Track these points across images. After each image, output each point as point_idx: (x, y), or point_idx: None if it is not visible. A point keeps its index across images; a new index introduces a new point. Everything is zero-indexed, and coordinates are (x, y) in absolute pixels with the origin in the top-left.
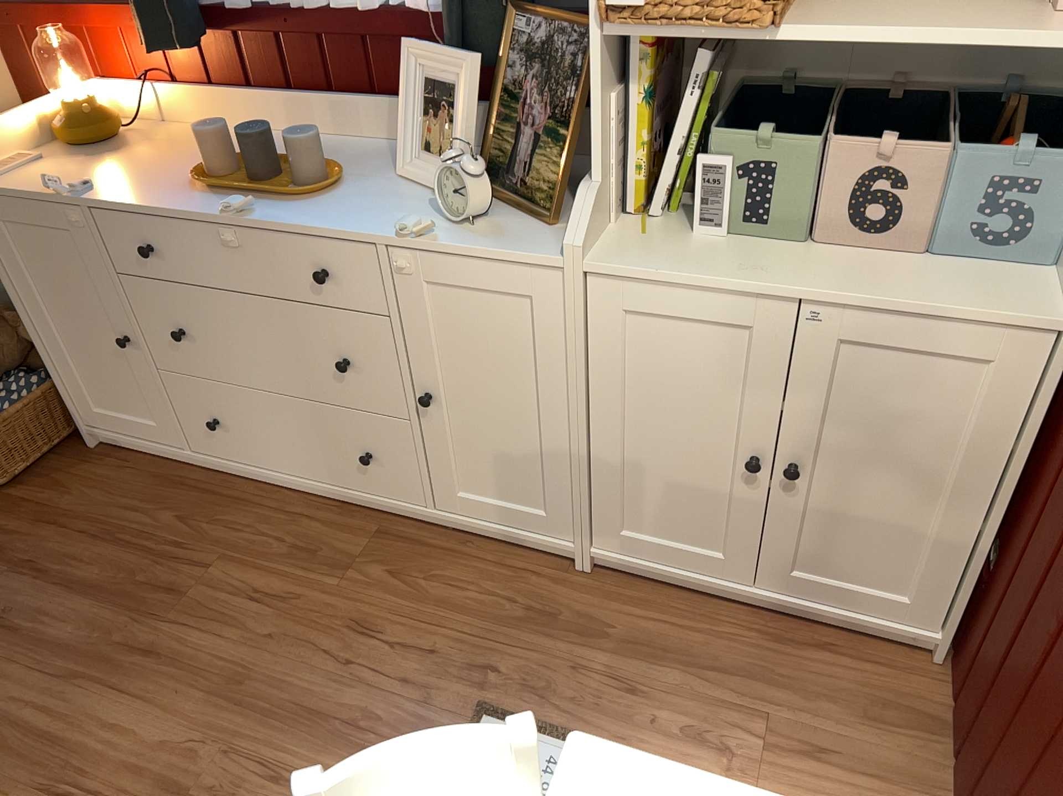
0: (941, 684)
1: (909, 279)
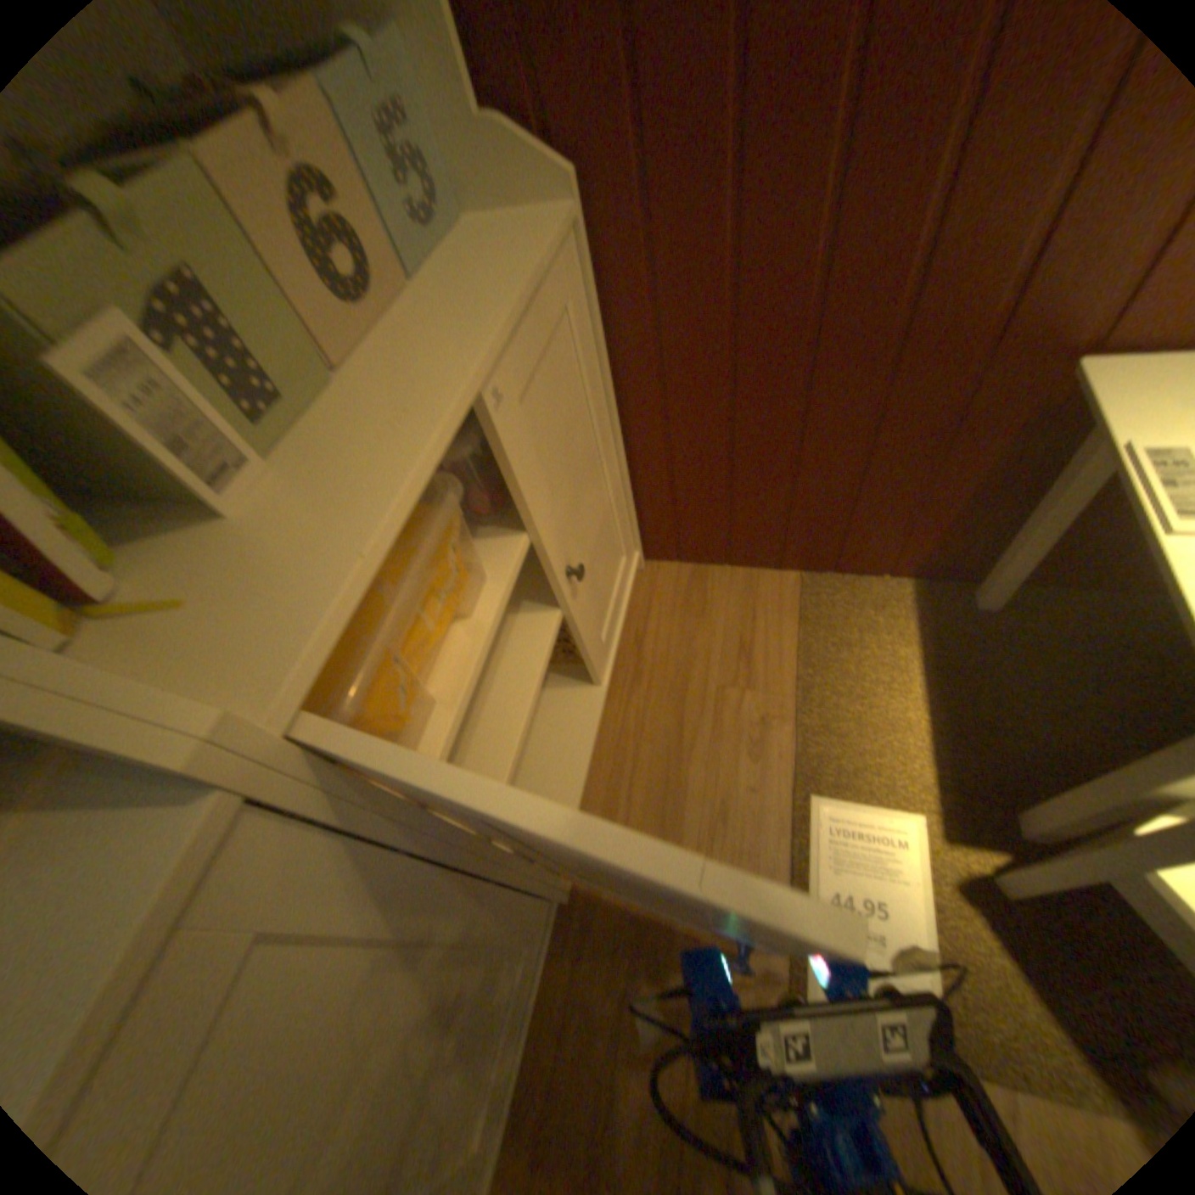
0: (667, 562)
1: (457, 281)
